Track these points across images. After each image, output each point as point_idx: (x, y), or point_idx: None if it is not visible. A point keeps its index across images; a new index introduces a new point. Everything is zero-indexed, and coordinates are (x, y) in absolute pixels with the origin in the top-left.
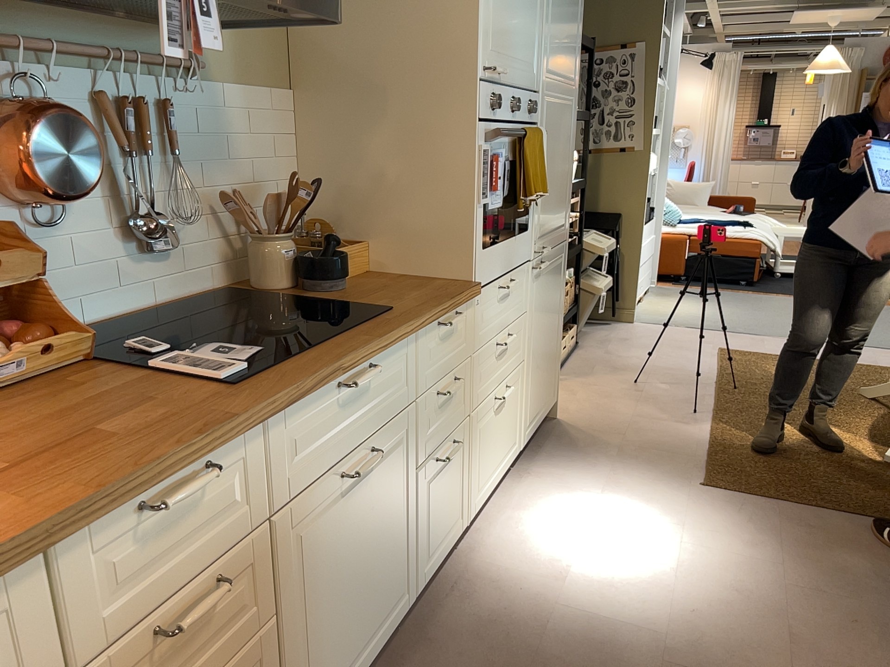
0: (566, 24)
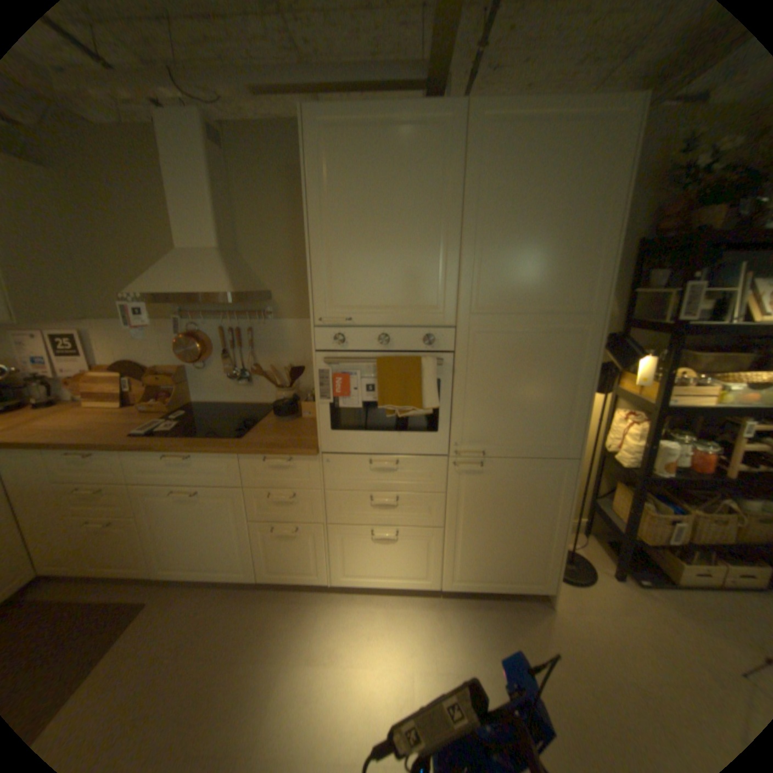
0: (544, 253)
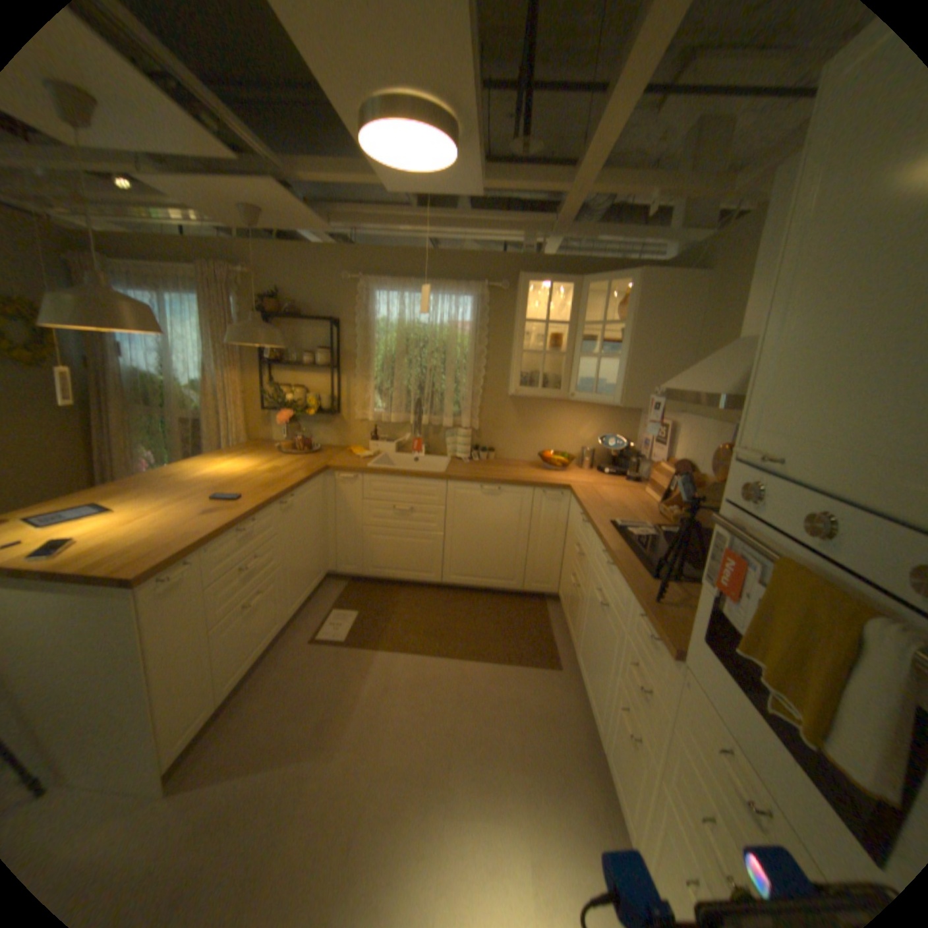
0: None
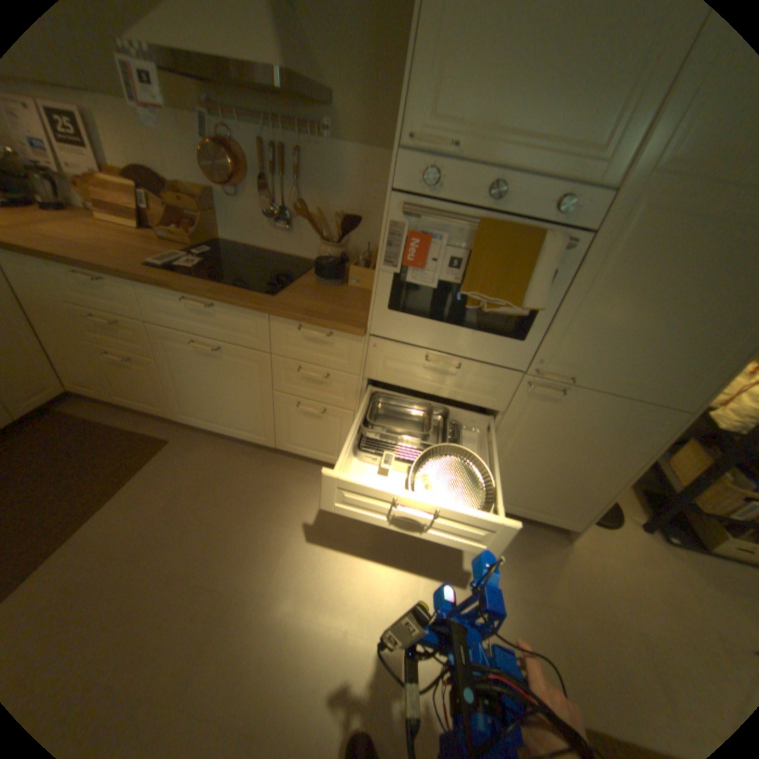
0: None
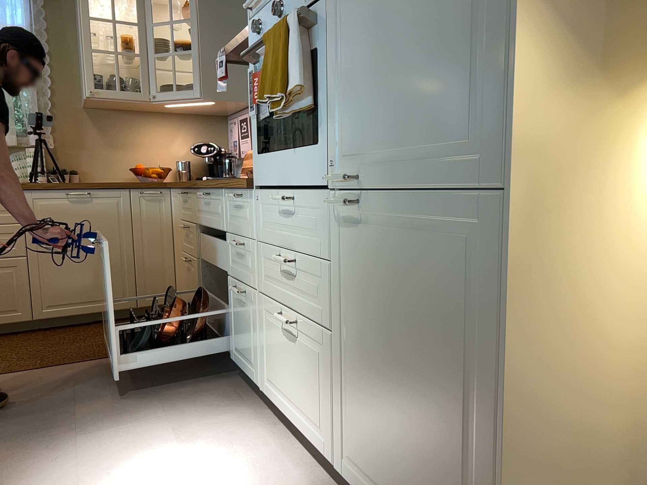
0: None
